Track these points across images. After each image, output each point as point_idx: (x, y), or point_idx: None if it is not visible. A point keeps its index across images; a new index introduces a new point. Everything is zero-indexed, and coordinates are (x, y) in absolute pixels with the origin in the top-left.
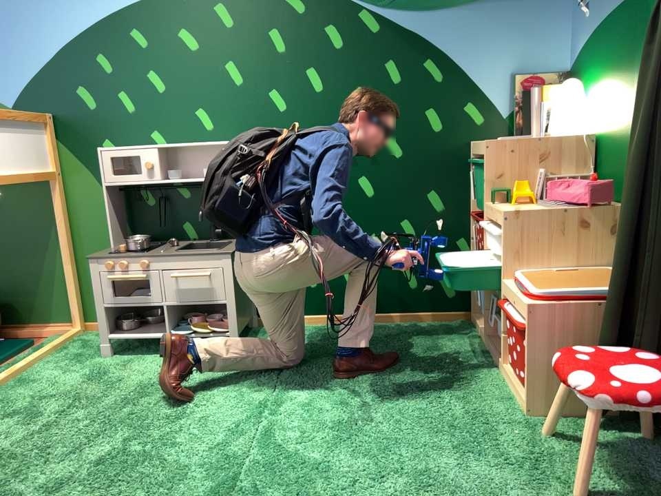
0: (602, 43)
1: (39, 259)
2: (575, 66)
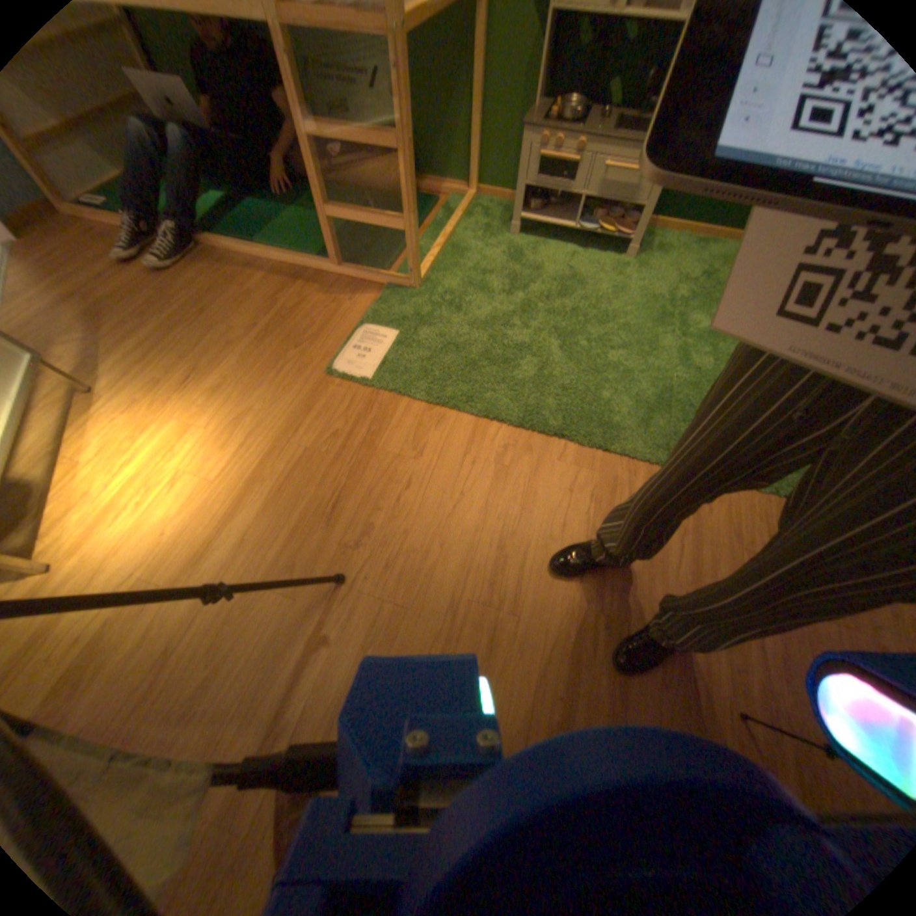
0: None
1: (443, 99)
2: None
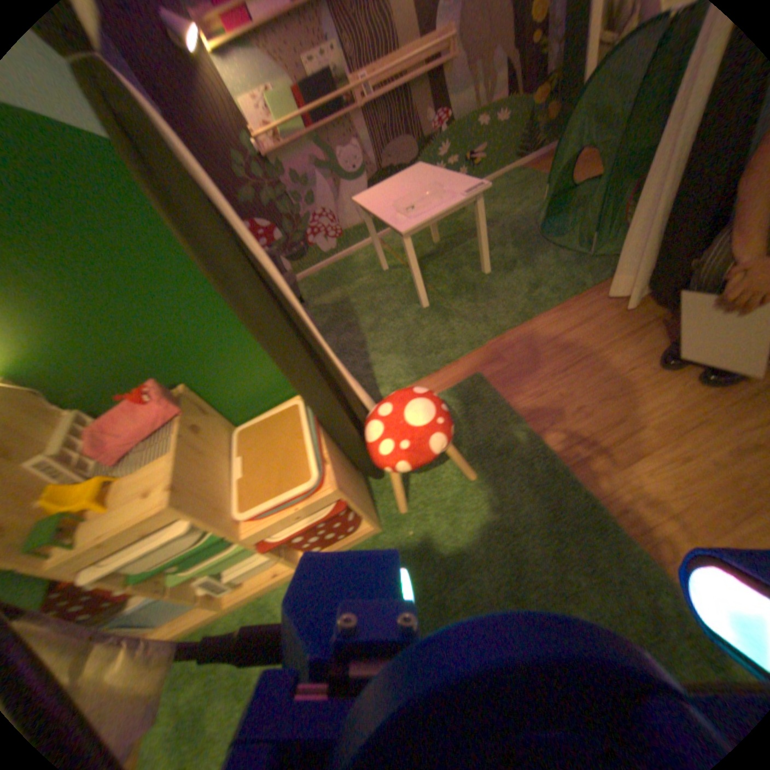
0: None
1: None
2: None
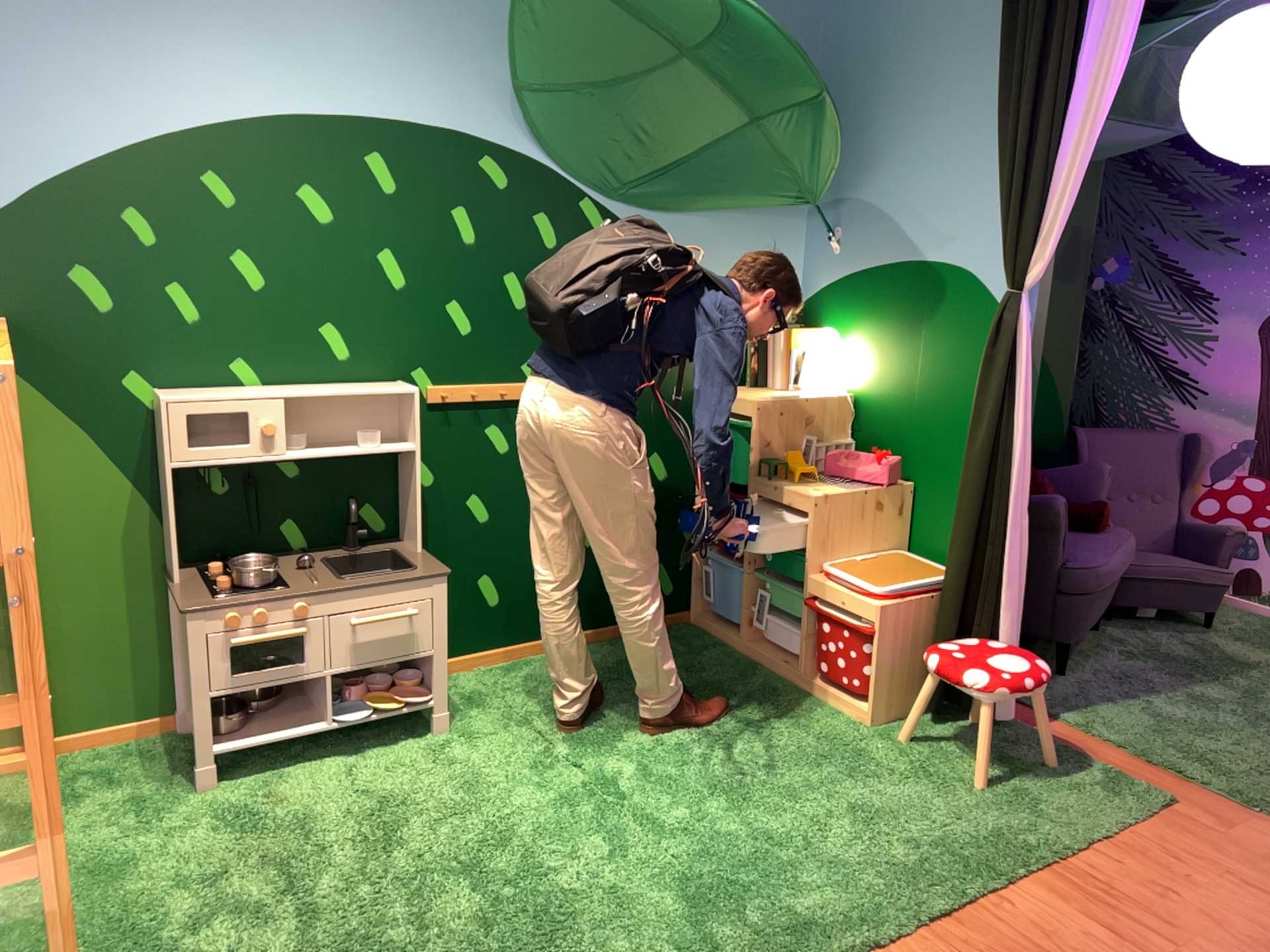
0: (860, 297)
1: None
2: (810, 307)
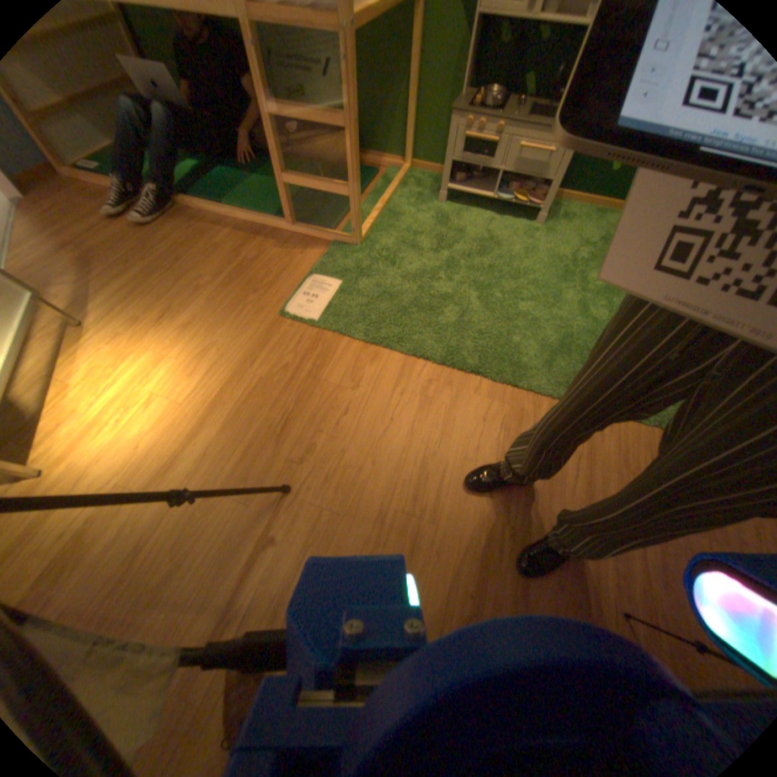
0: None
1: (385, 87)
2: None
